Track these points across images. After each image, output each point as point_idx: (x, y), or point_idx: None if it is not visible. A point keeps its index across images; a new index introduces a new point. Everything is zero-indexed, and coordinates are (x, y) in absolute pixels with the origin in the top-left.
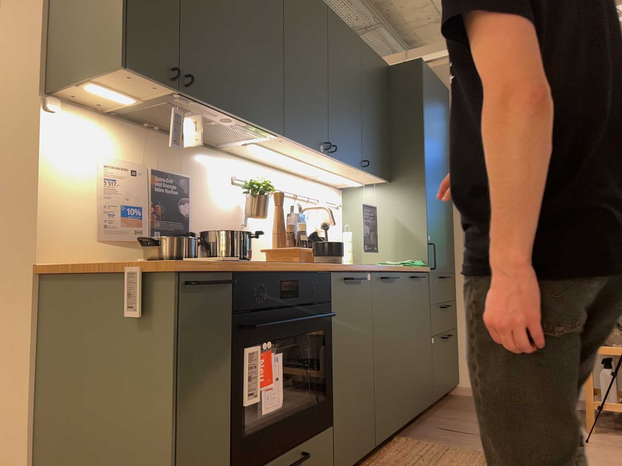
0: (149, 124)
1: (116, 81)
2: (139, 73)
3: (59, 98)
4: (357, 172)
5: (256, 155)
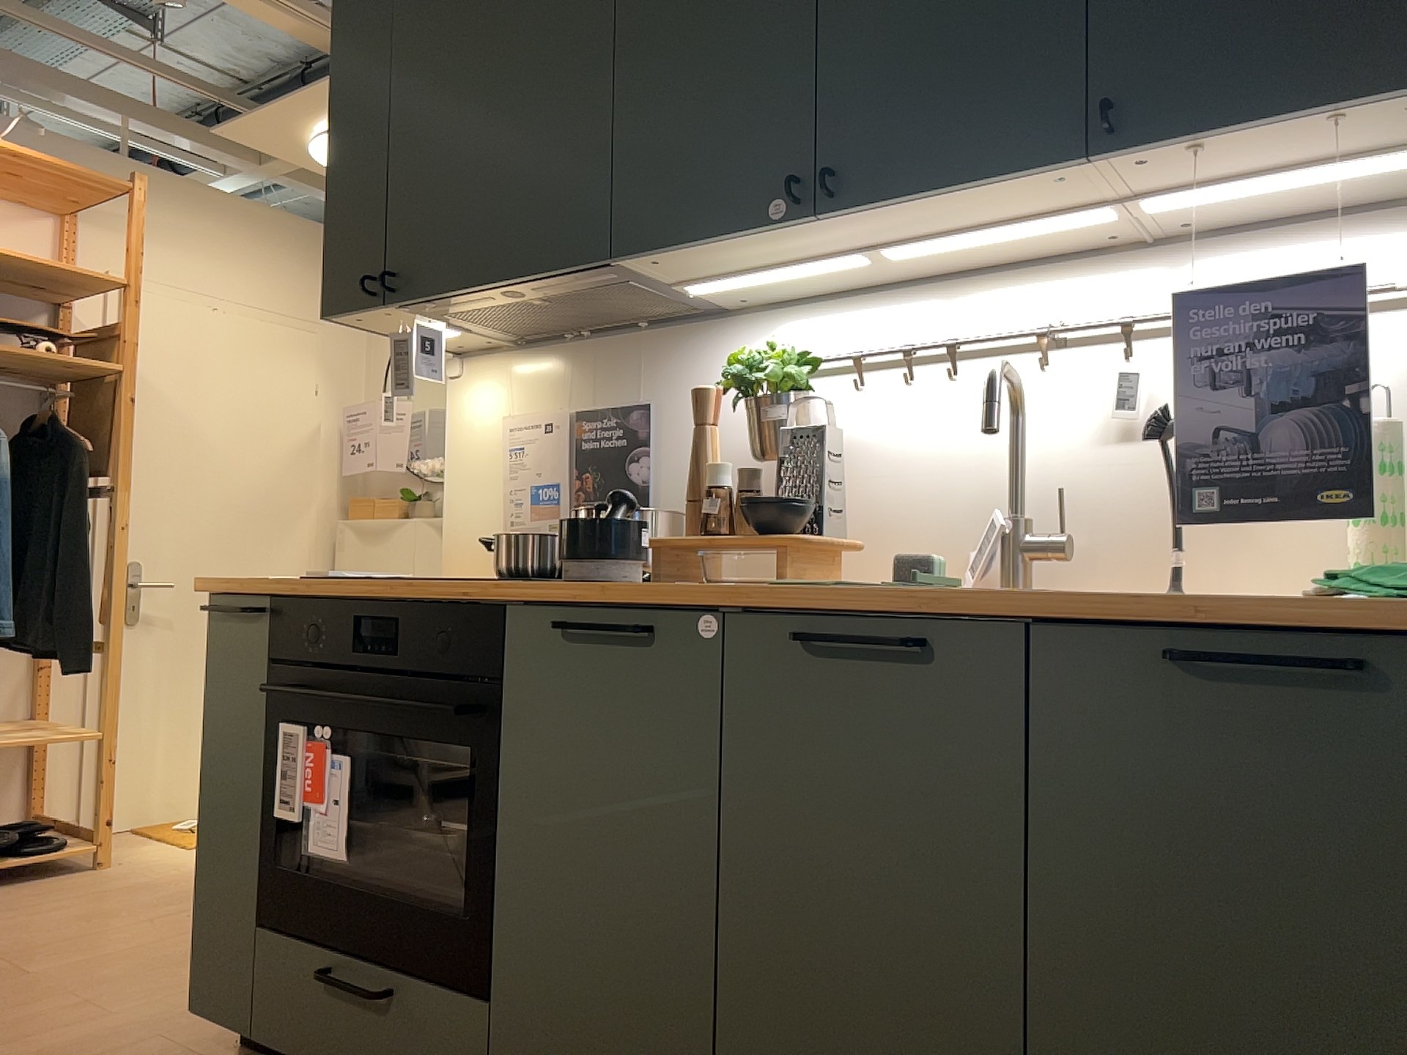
0: (567, 334)
1: (378, 326)
2: (346, 313)
3: (467, 353)
4: (1151, 165)
5: (823, 283)
